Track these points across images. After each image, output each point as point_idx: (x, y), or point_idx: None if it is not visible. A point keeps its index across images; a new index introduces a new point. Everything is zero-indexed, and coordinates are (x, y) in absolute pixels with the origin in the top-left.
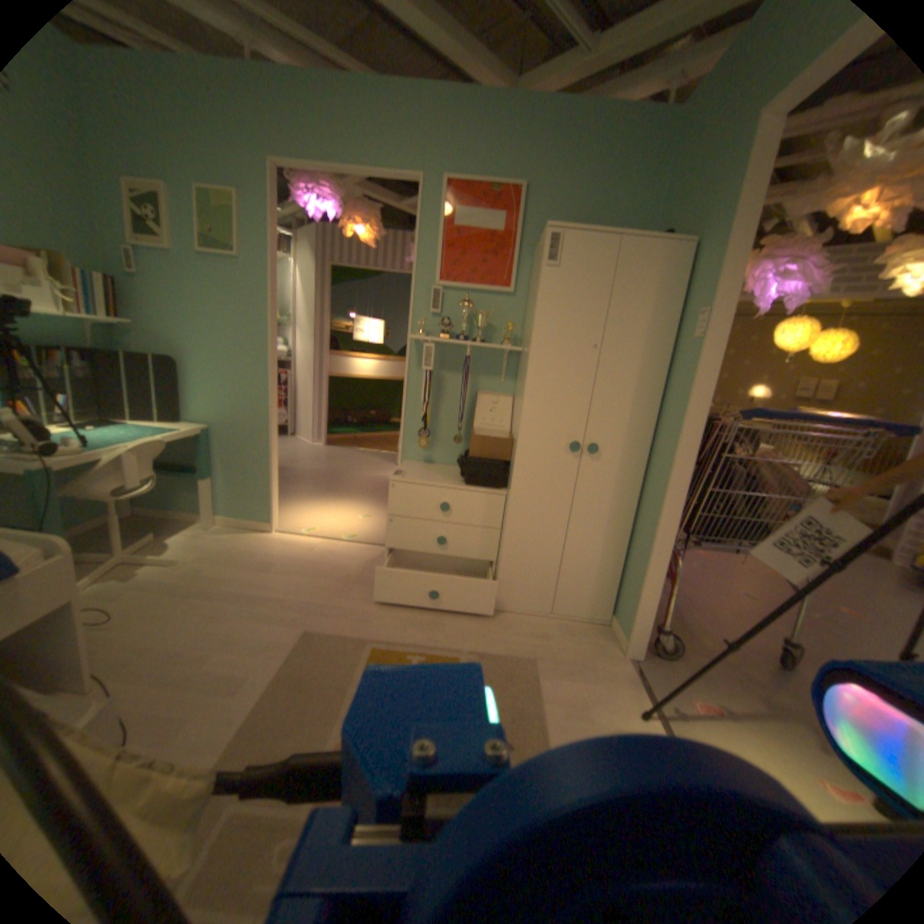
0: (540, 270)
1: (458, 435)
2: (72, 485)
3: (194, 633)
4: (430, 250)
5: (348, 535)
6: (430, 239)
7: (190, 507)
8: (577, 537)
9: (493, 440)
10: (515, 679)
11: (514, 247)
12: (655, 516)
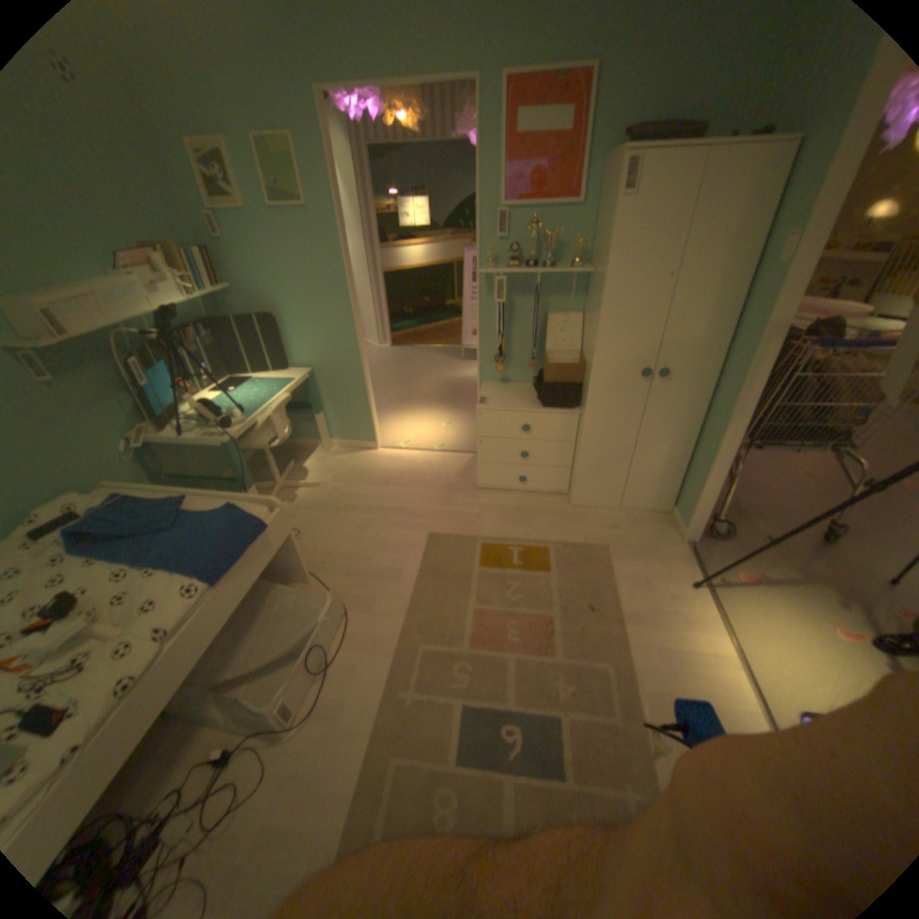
0: (620, 197)
1: (533, 353)
2: (246, 442)
3: (358, 537)
4: (495, 164)
5: (441, 444)
6: (495, 151)
7: (314, 434)
8: (649, 446)
9: (570, 365)
10: (596, 561)
11: (587, 146)
12: (725, 430)
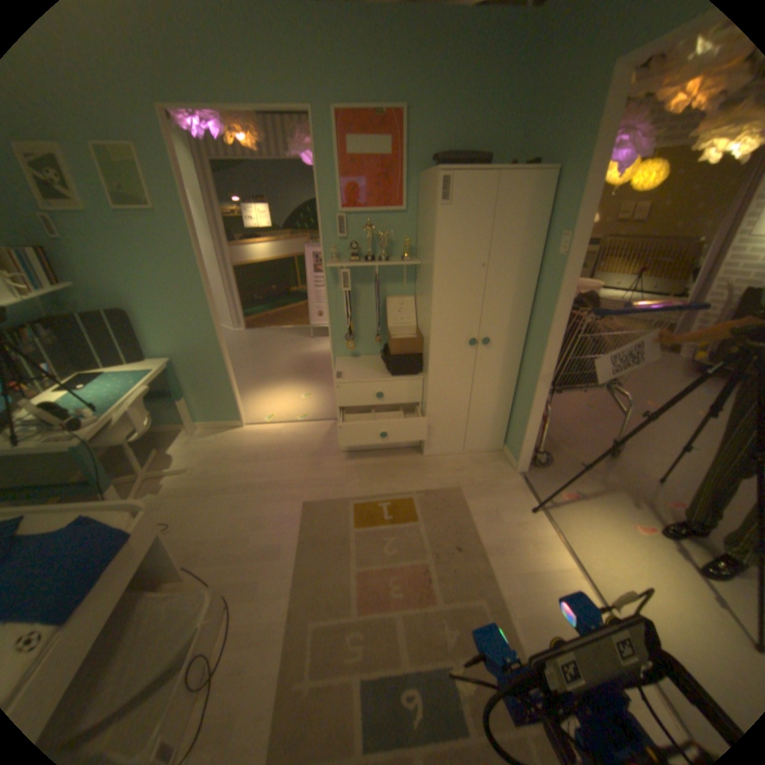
0: (435, 207)
1: (375, 331)
2: (96, 441)
3: (229, 520)
4: (328, 179)
5: (300, 415)
6: (327, 169)
7: (172, 420)
8: (477, 400)
9: (408, 340)
10: (451, 504)
11: (402, 168)
12: (533, 383)
